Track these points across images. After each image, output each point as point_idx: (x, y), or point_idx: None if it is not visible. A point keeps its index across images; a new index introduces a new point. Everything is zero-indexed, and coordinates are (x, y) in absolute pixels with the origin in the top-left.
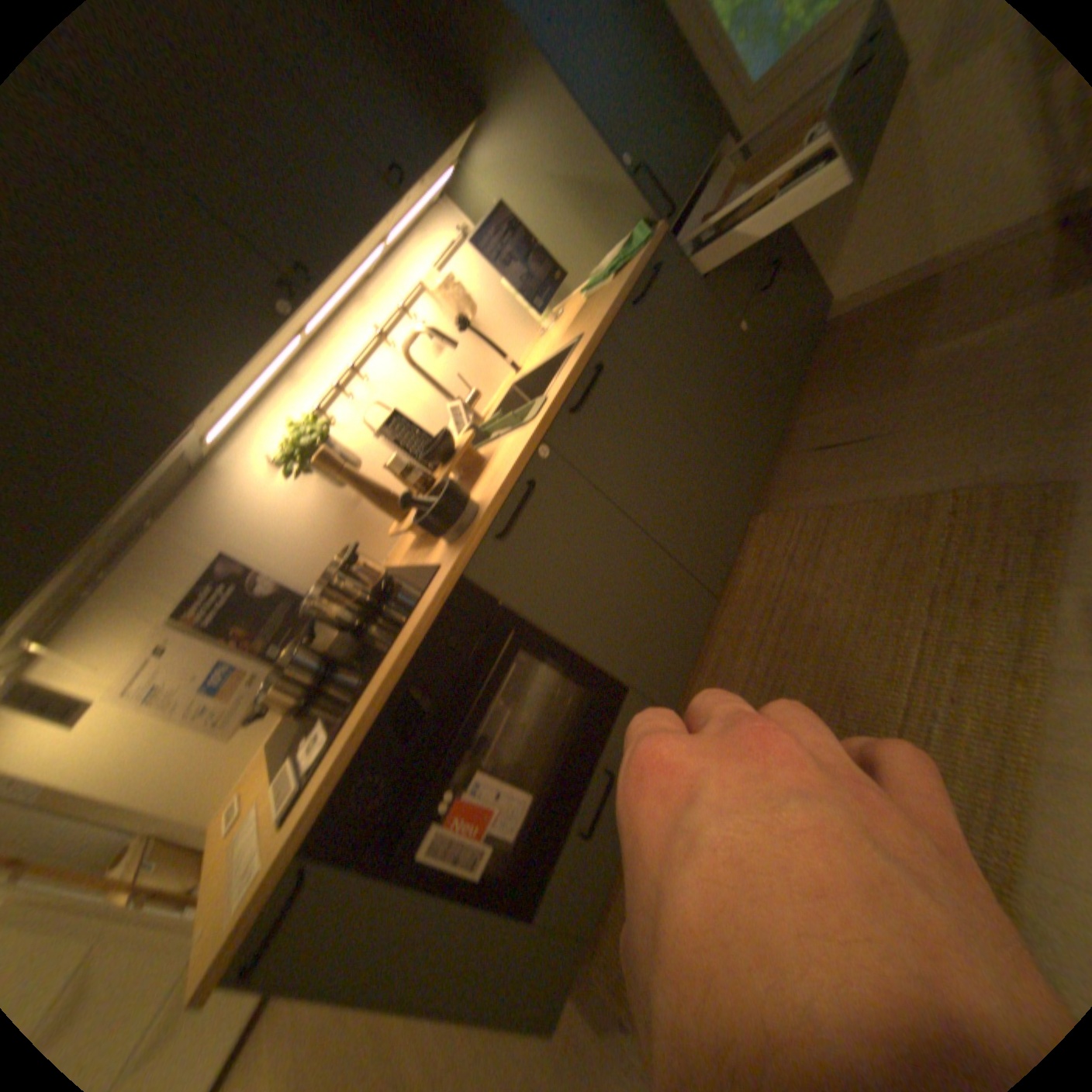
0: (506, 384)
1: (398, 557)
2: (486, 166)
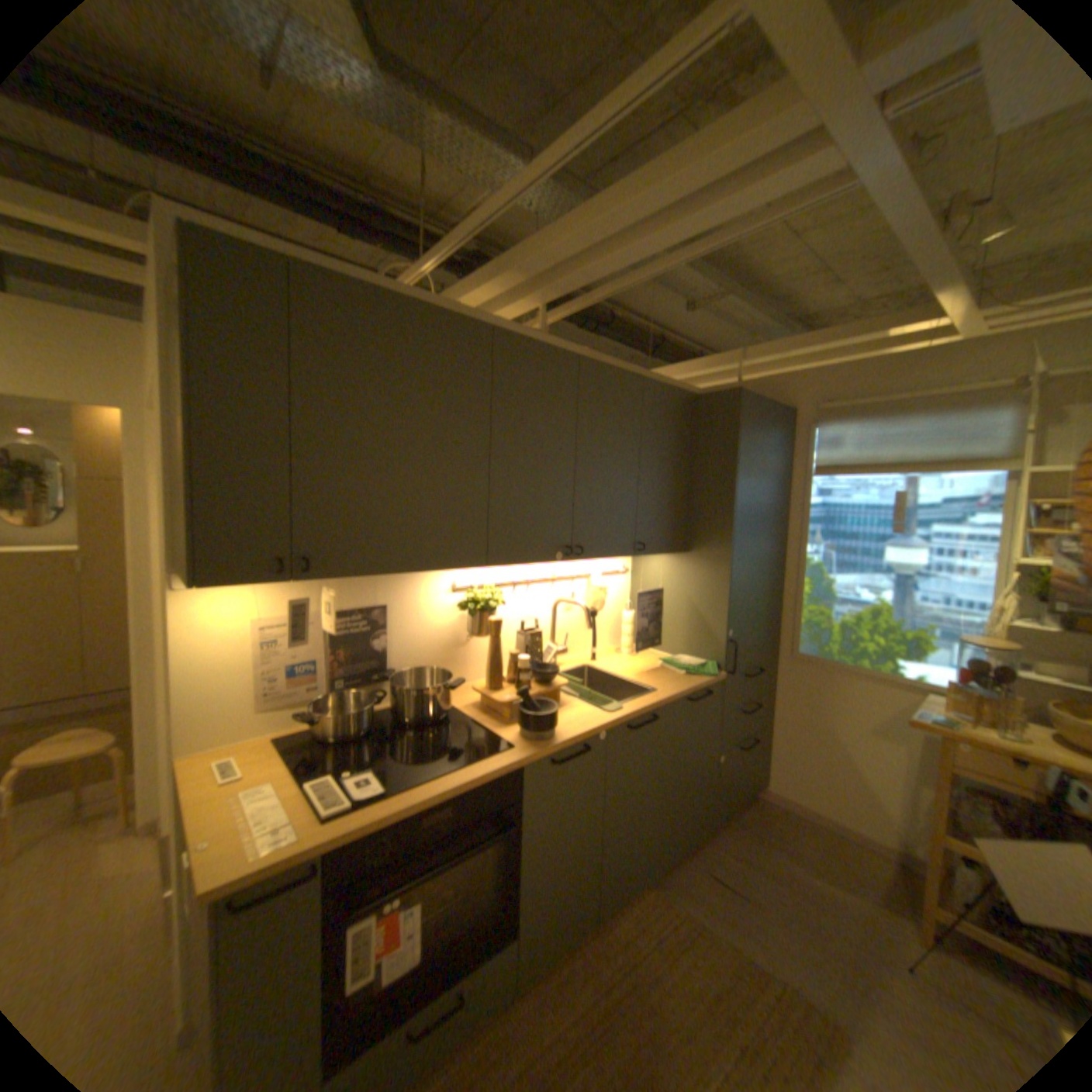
0: (579, 662)
1: (456, 706)
2: (662, 566)
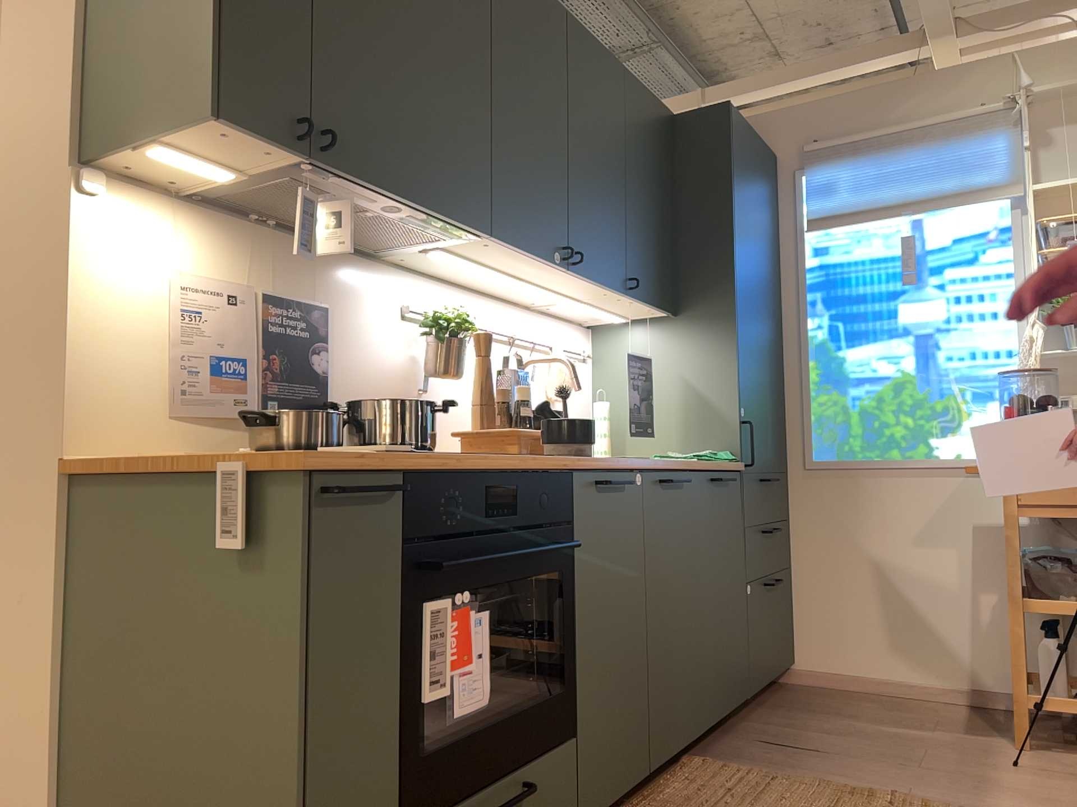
0: None
1: None
2: (642, 341)
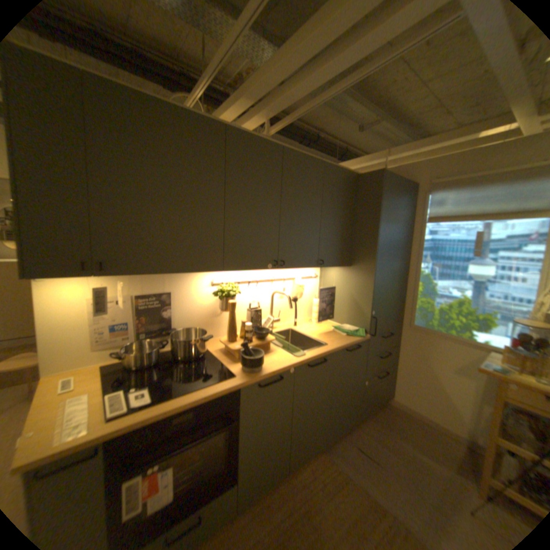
0: (287, 326)
1: (210, 350)
2: (336, 274)
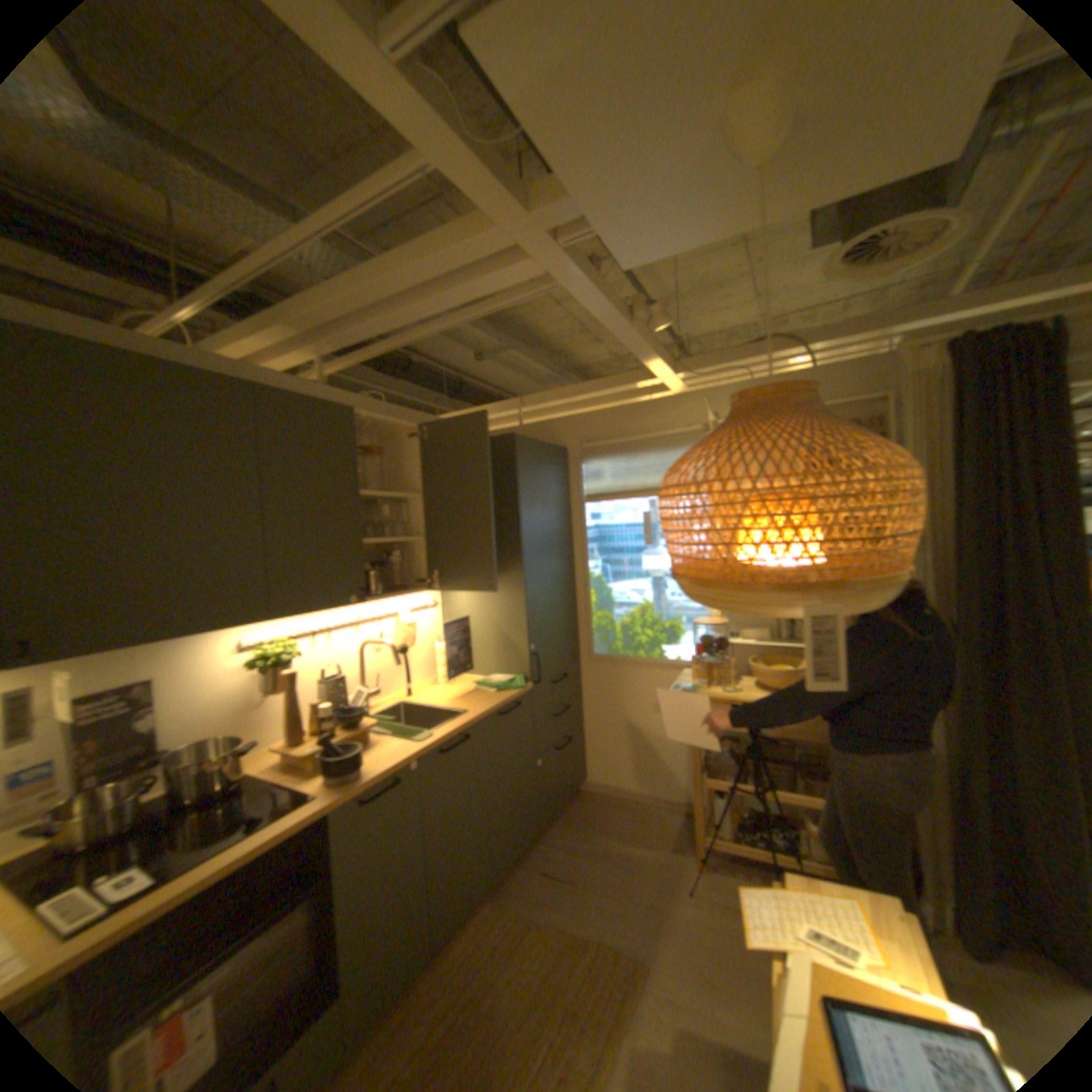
0: (396, 701)
1: (253, 773)
2: (469, 596)
